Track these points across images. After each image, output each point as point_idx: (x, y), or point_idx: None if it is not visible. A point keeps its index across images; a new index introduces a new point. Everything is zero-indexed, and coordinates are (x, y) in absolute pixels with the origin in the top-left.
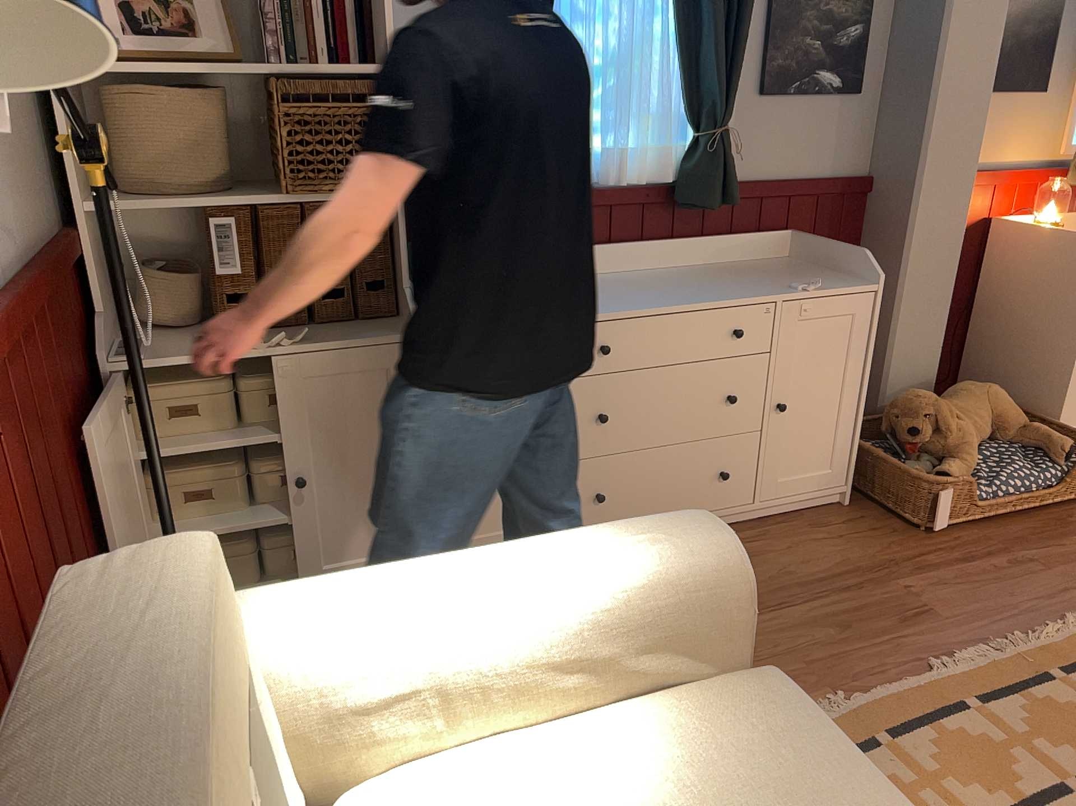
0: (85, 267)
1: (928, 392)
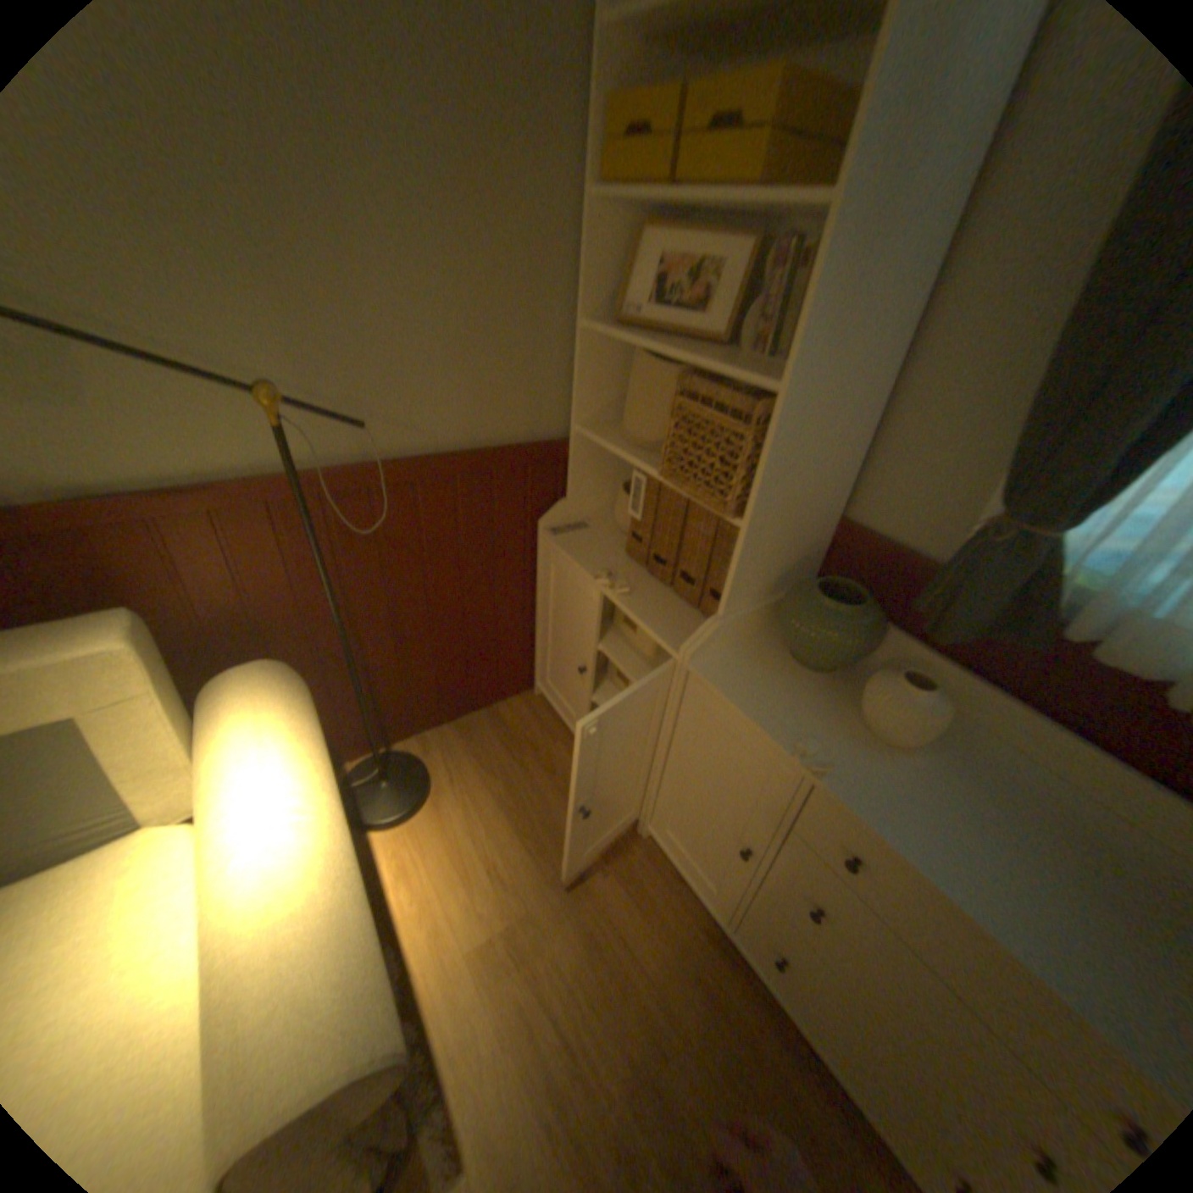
0: (571, 466)
1: None
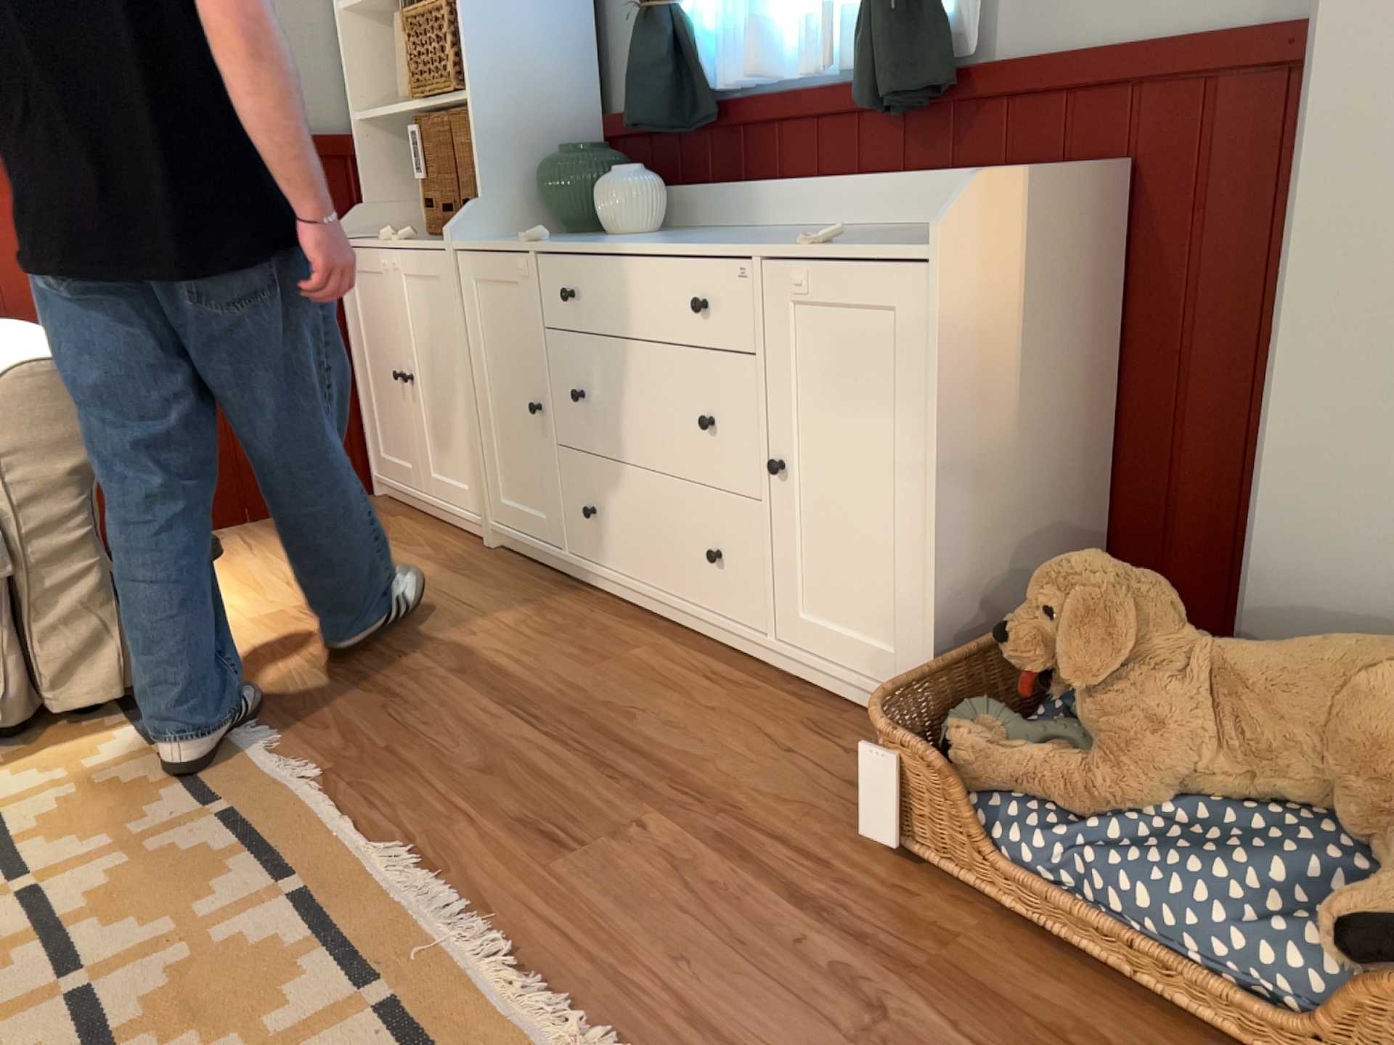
0: (360, 167)
1: (1128, 574)
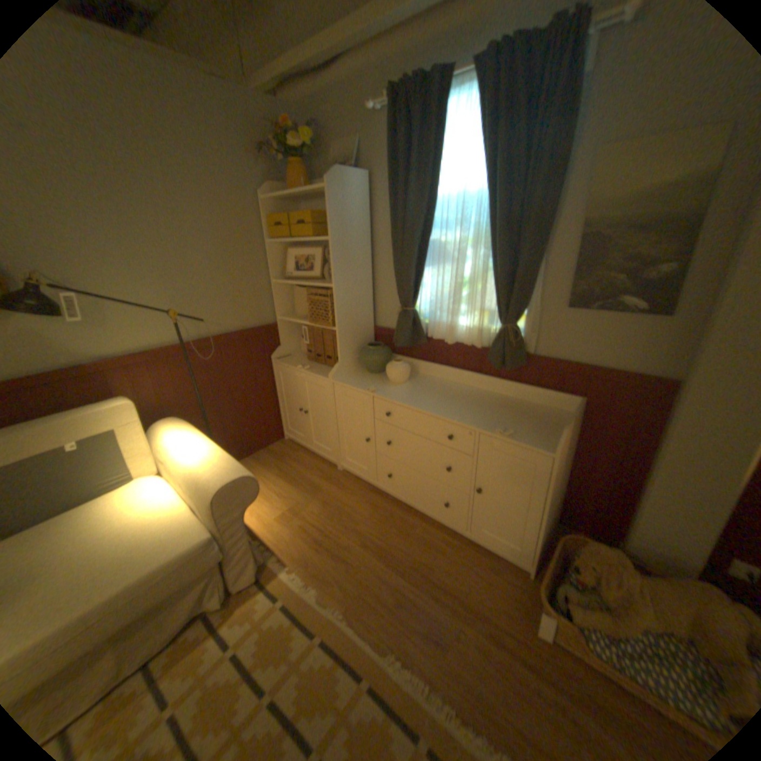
0: (279, 333)
1: (618, 559)
